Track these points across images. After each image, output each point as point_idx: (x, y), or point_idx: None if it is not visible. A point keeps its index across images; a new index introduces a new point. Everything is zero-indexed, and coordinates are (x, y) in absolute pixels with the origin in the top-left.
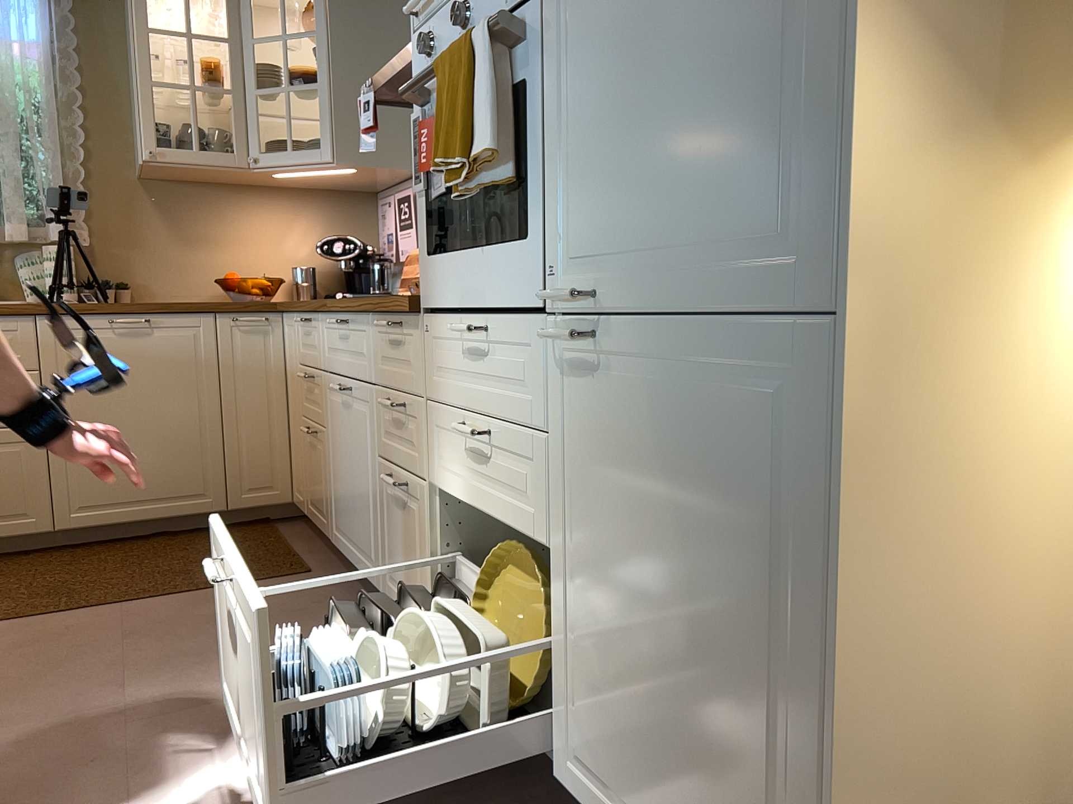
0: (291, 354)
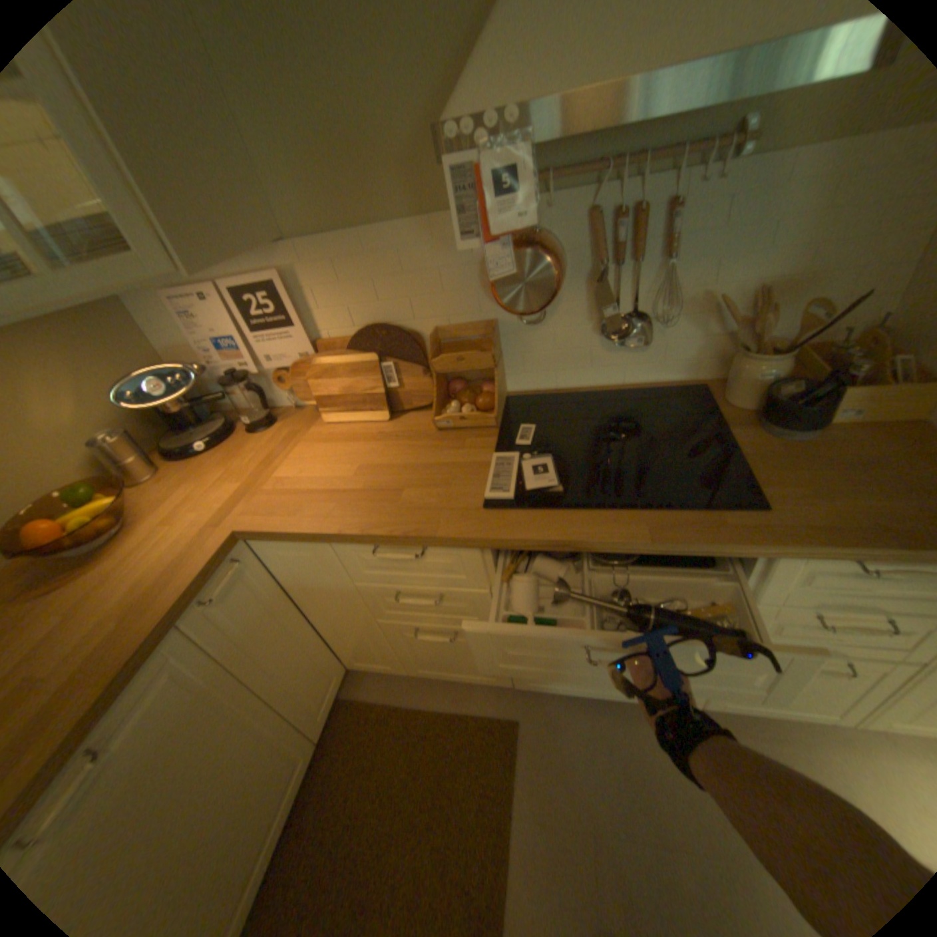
0: (312, 574)
